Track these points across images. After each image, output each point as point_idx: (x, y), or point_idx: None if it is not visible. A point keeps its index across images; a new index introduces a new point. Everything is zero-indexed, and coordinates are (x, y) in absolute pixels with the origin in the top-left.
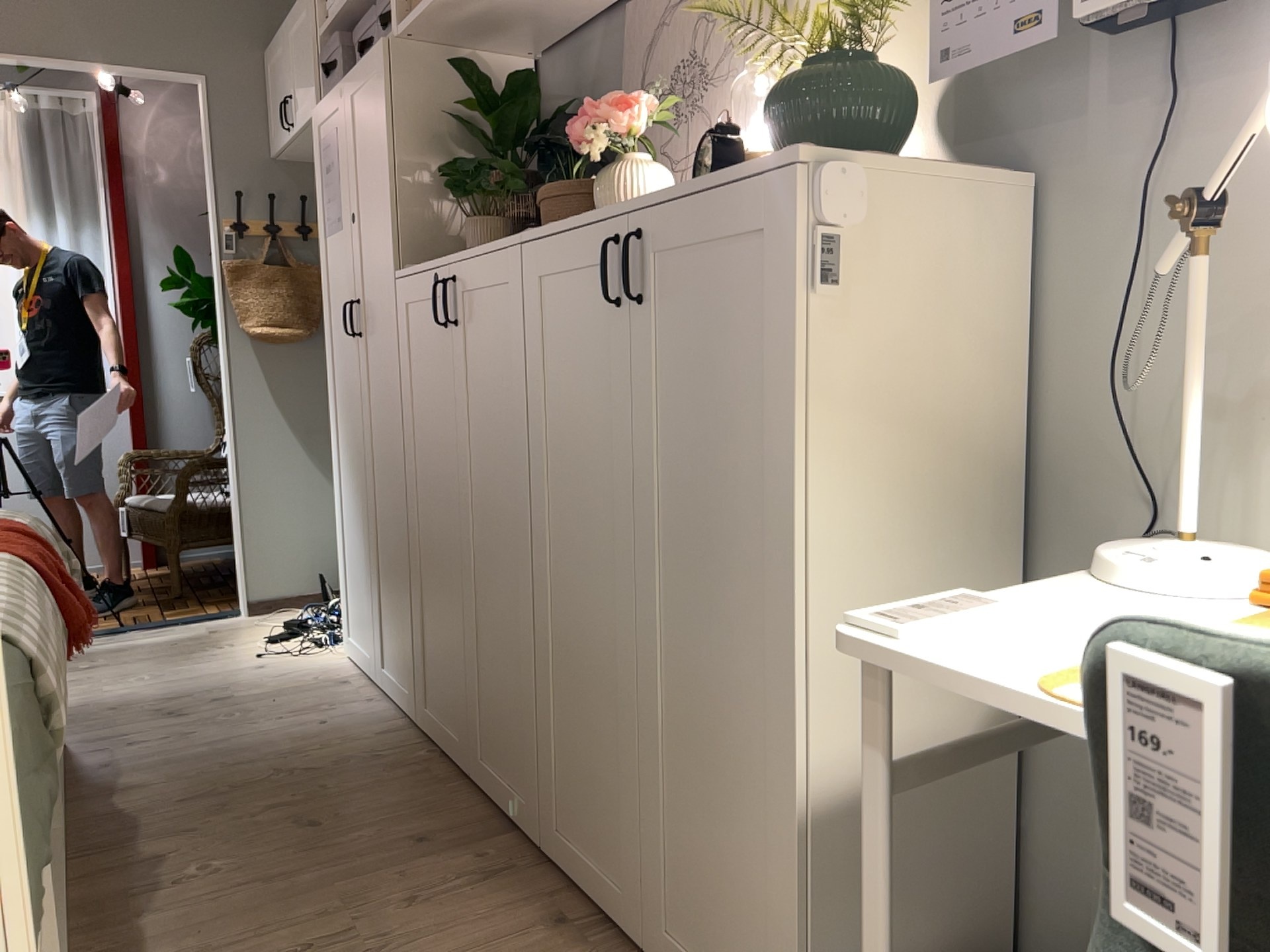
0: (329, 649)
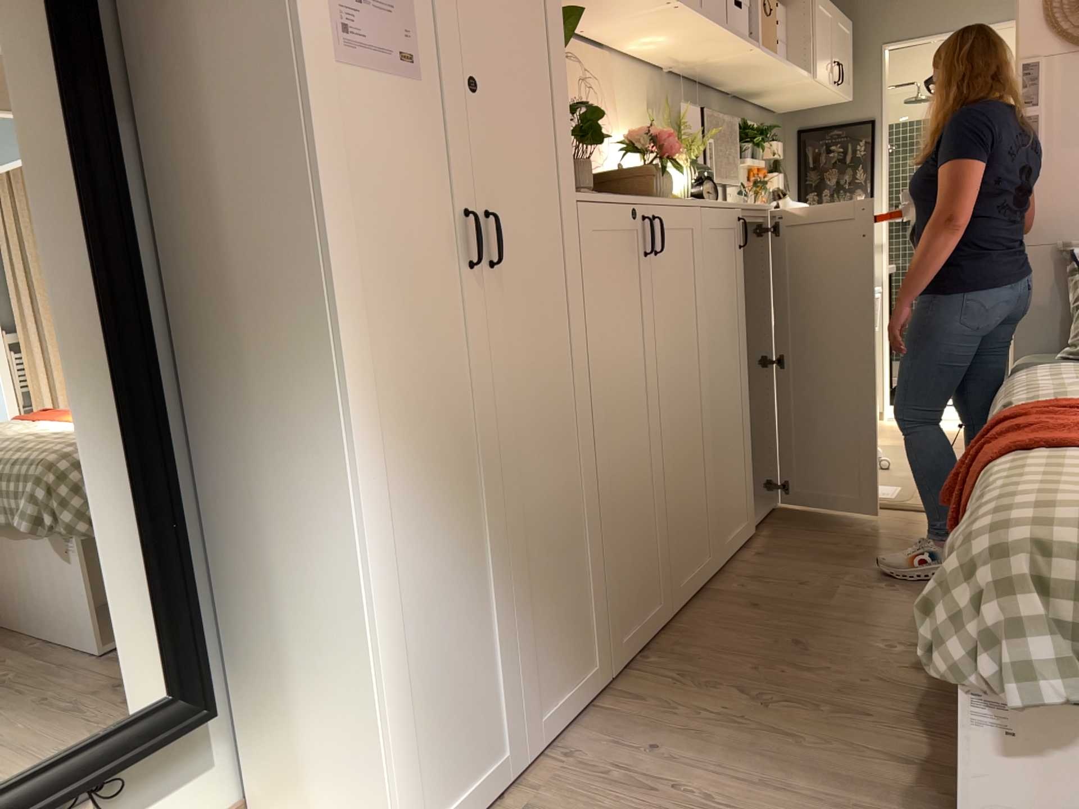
0: None
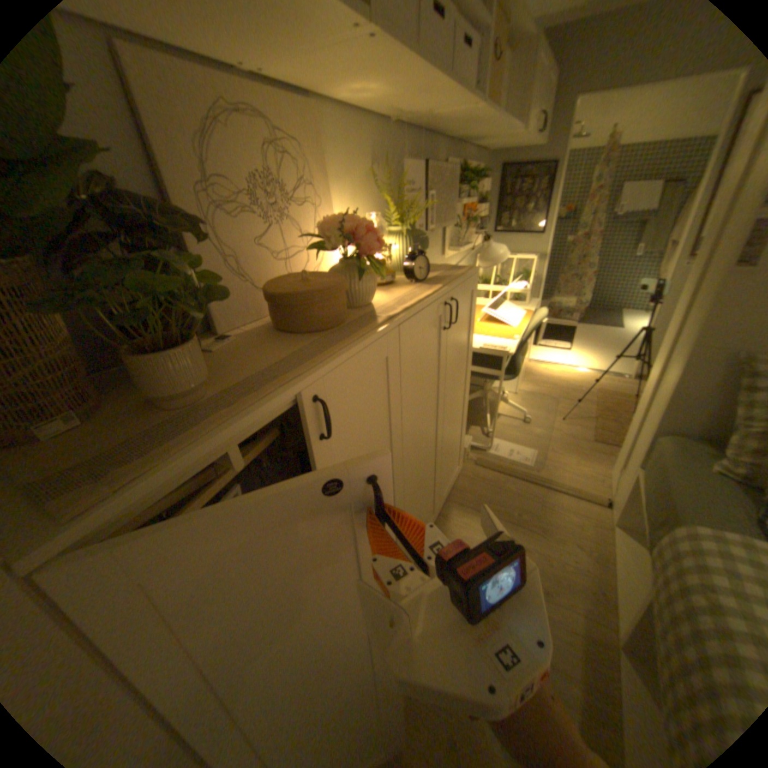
0: None
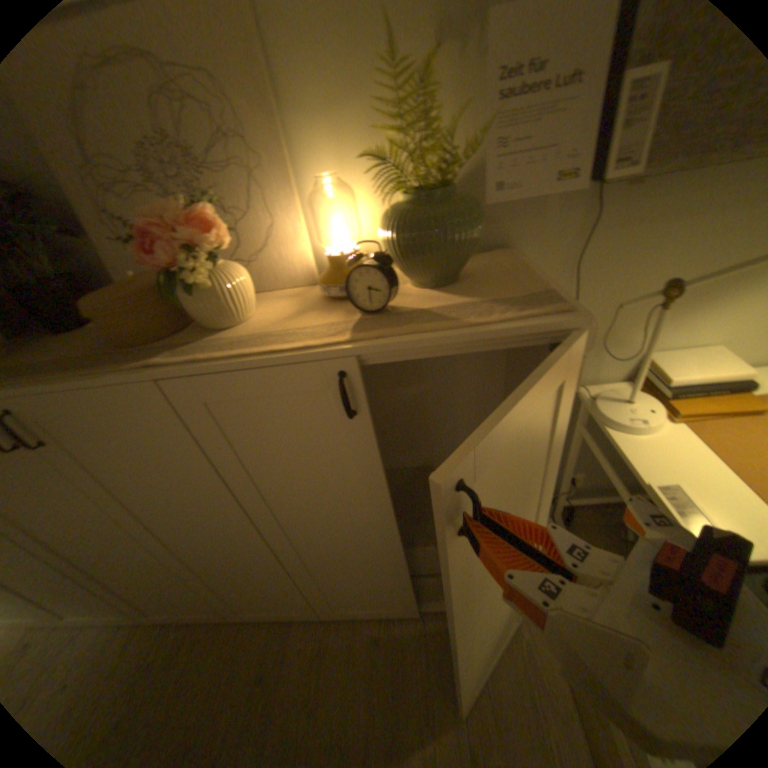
0: None
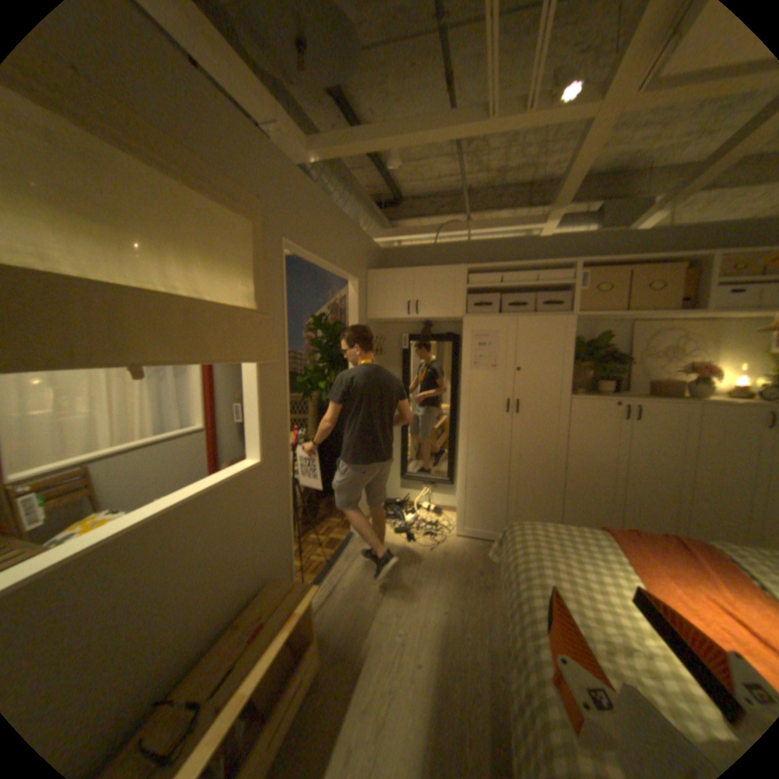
0: (440, 537)
